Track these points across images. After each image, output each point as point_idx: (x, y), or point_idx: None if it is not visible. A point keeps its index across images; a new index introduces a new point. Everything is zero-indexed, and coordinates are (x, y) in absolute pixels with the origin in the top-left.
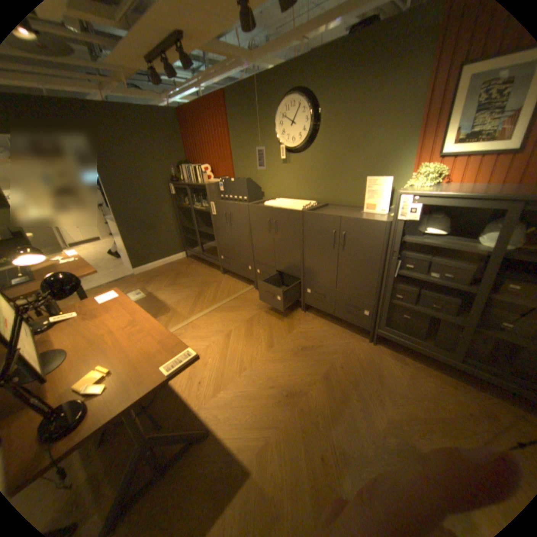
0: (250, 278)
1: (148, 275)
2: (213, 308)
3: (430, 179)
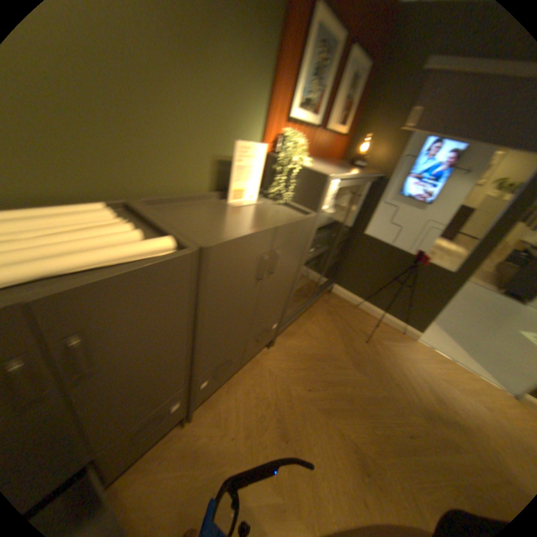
0: None
1: None
2: None
3: (305, 151)
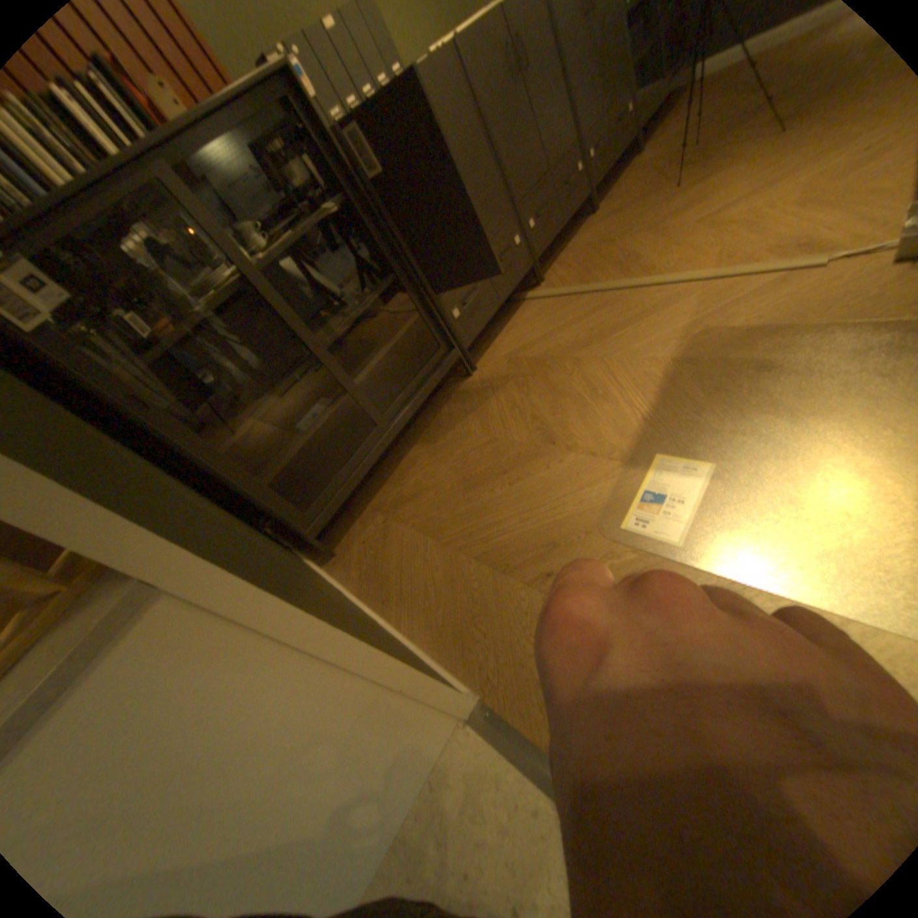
0: (526, 266)
1: (487, 602)
2: (643, 276)
3: None
